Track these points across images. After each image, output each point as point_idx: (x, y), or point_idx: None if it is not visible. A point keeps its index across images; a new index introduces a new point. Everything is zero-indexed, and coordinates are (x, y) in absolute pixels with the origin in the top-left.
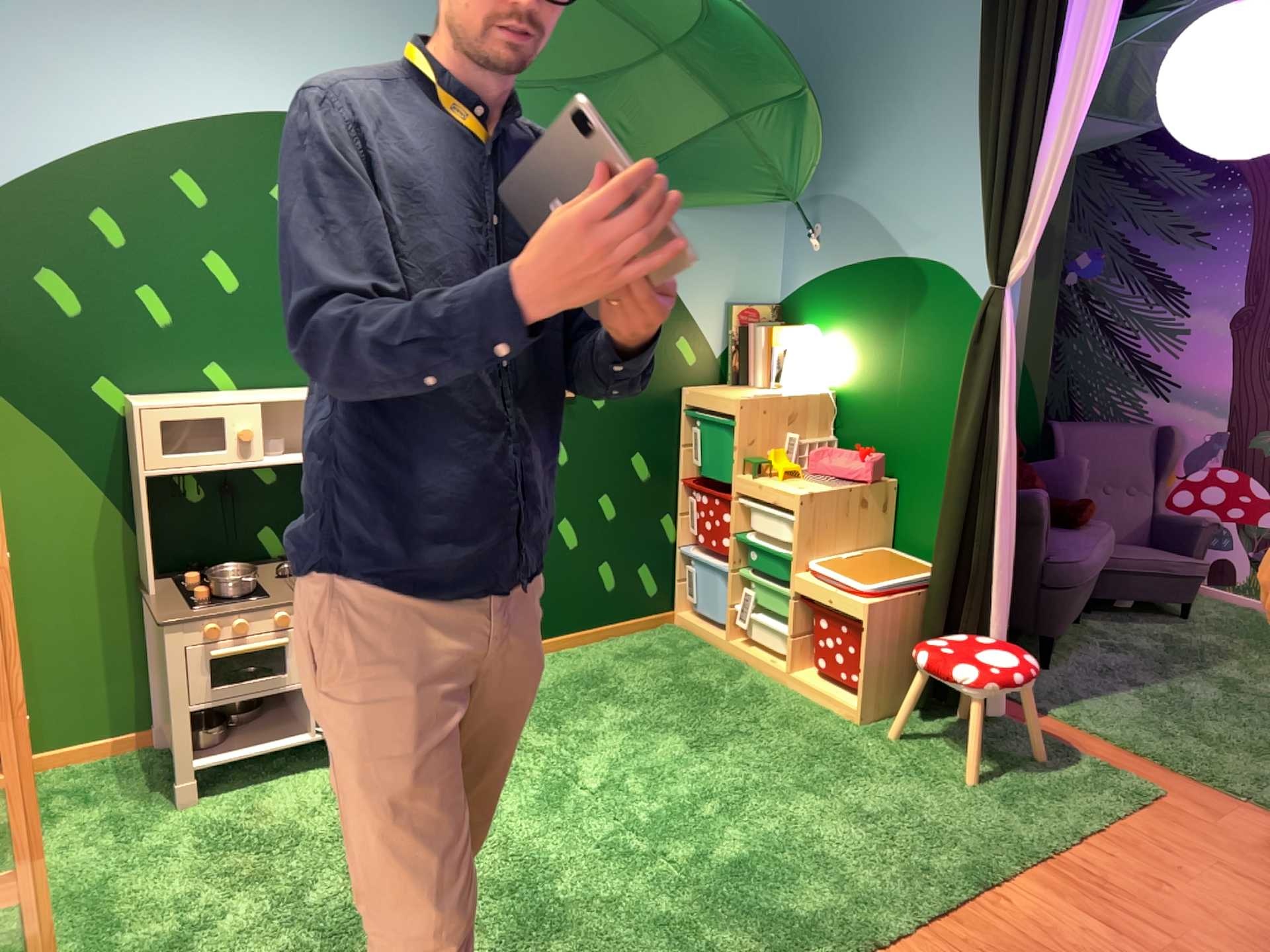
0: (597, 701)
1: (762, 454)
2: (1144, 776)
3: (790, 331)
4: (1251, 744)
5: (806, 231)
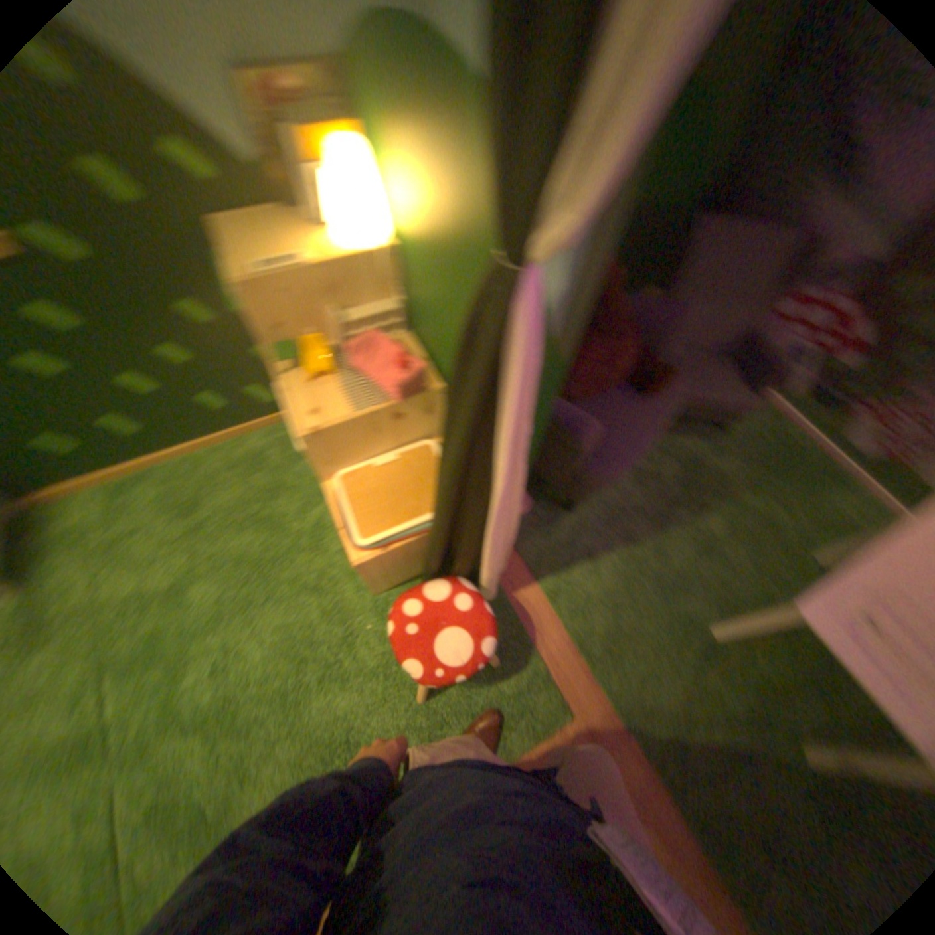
0: (180, 541)
1: (294, 336)
2: (570, 690)
3: (327, 134)
4: (678, 651)
5: None
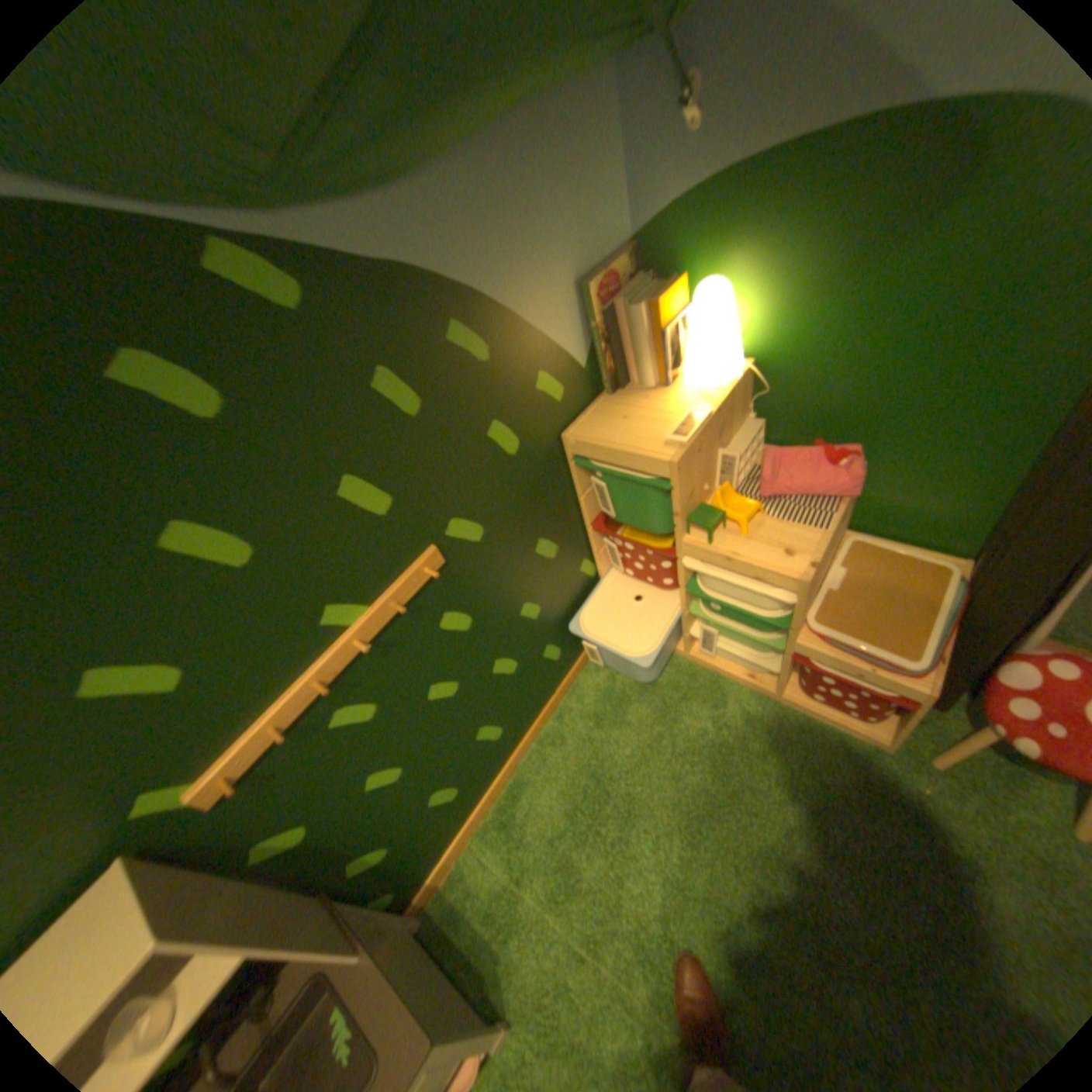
0: (624, 827)
1: (699, 496)
2: None
3: (675, 293)
4: None
5: (666, 94)
